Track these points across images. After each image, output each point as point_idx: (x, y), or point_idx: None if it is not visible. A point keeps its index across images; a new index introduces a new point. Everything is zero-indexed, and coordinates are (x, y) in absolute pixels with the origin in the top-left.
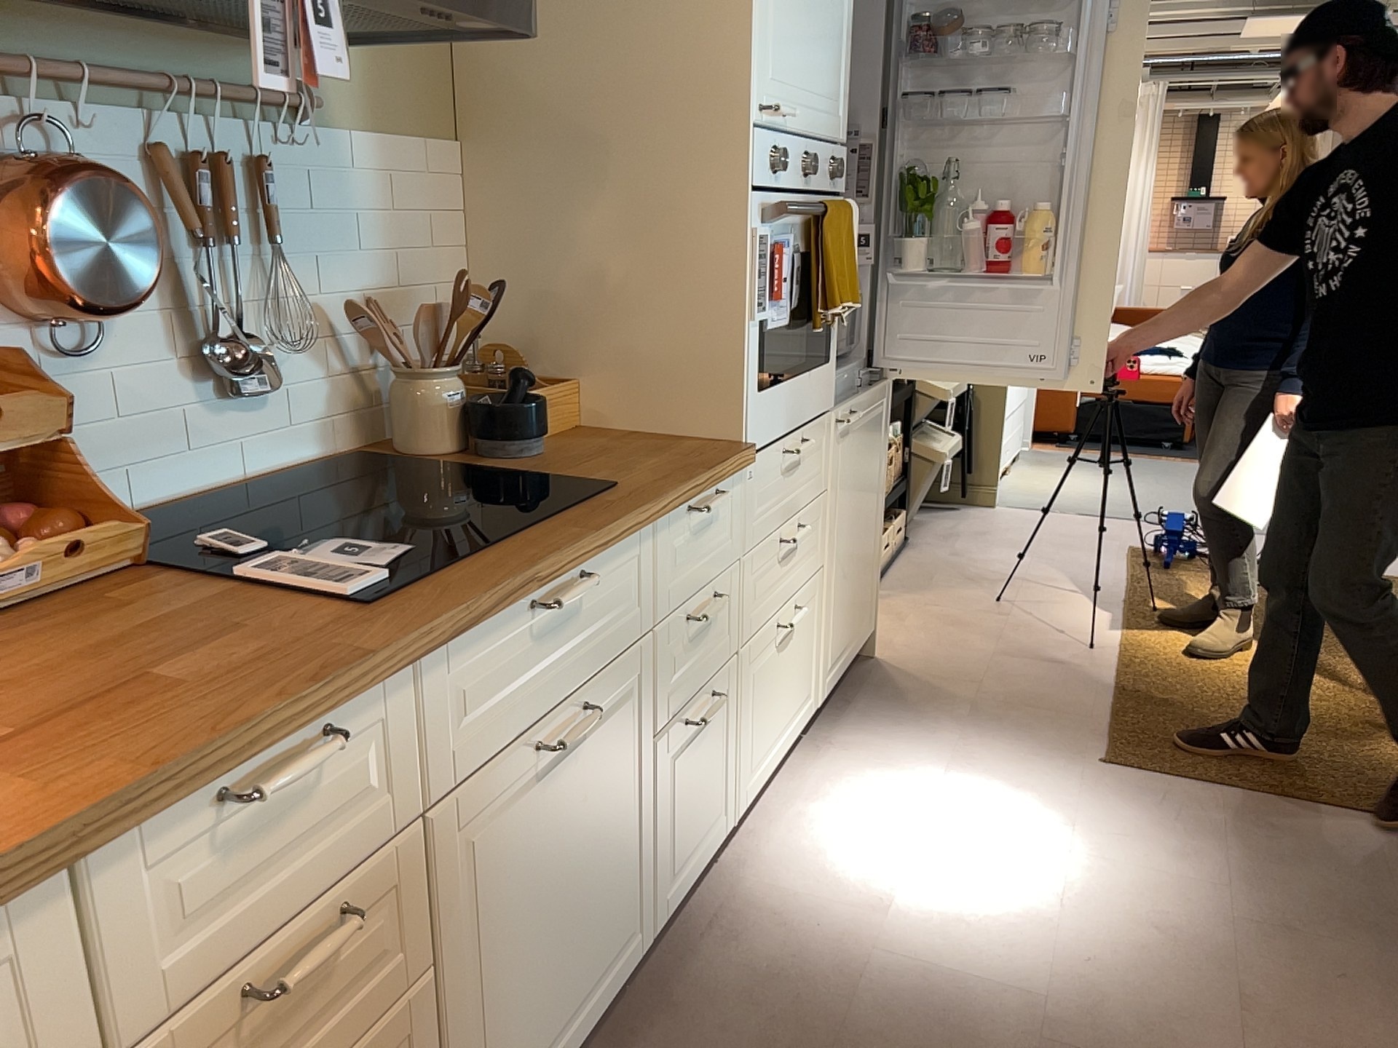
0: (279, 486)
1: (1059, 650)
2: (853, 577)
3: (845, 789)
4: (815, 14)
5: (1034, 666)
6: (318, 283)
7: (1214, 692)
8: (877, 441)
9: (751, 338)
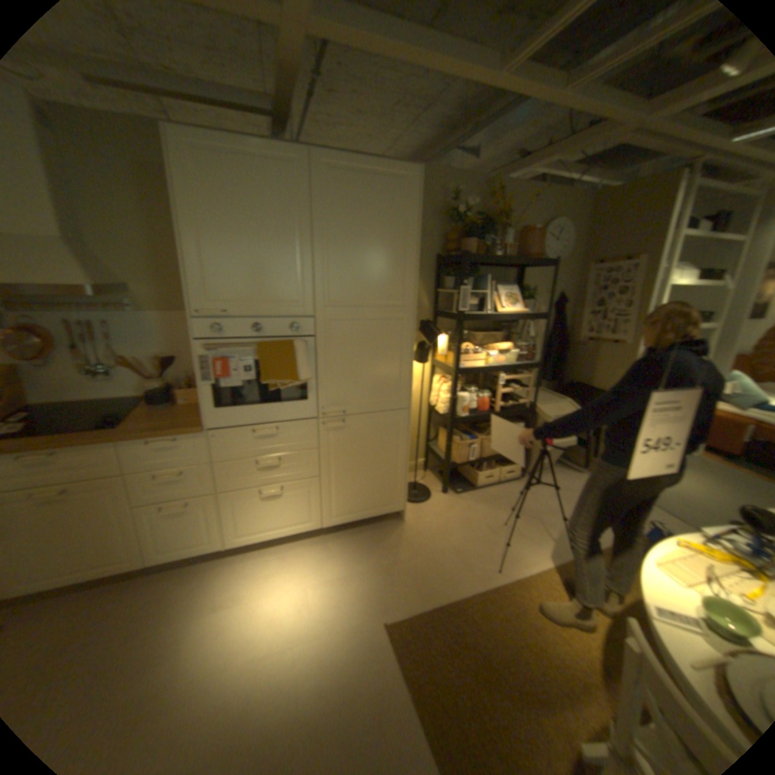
0: (103, 403)
1: (481, 565)
2: (360, 486)
3: (291, 564)
4: (250, 270)
5: (453, 565)
6: (129, 352)
7: (510, 641)
8: (386, 435)
9: (199, 390)
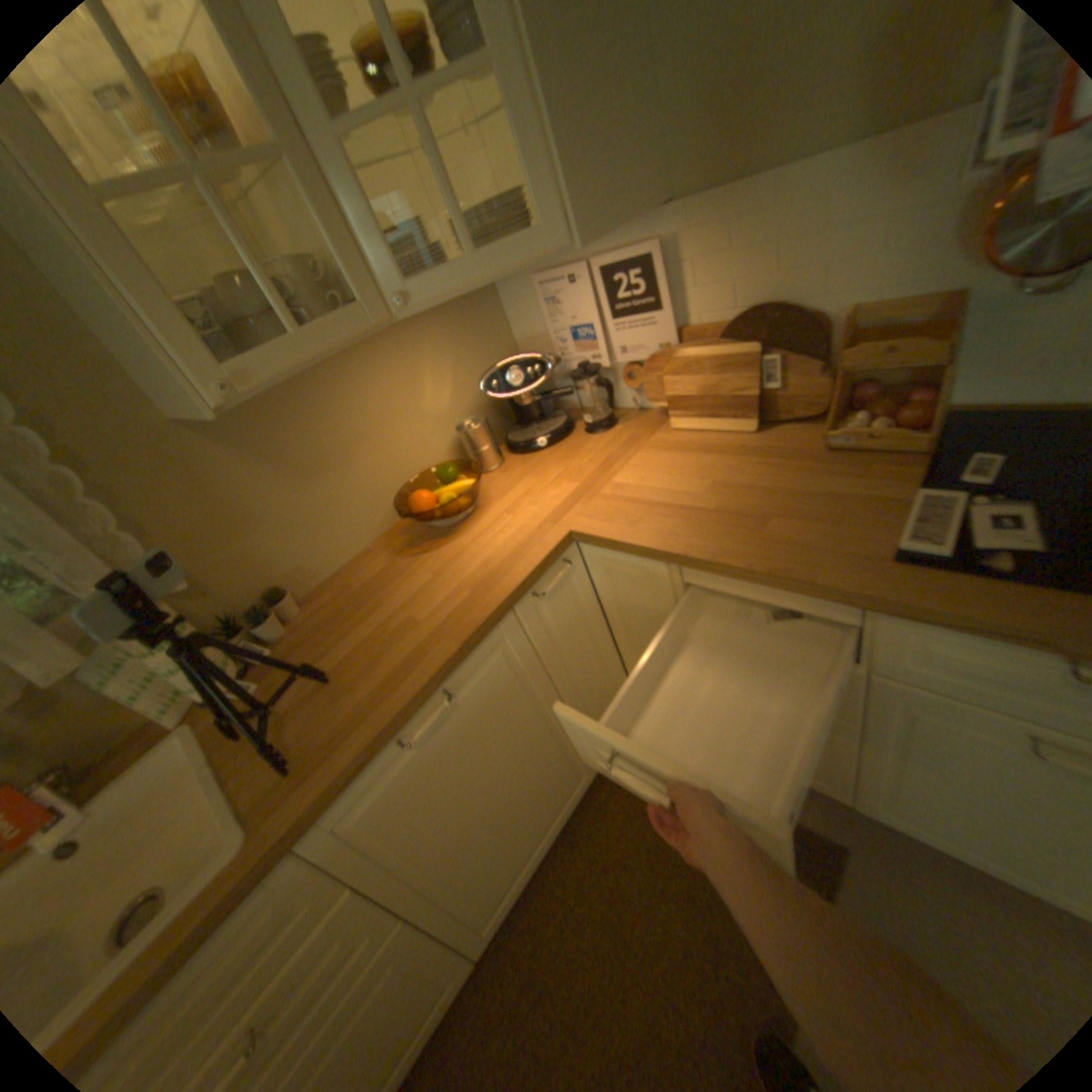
0: None
1: None
2: None
3: None
4: None
5: None
6: None
7: None
8: None
9: None
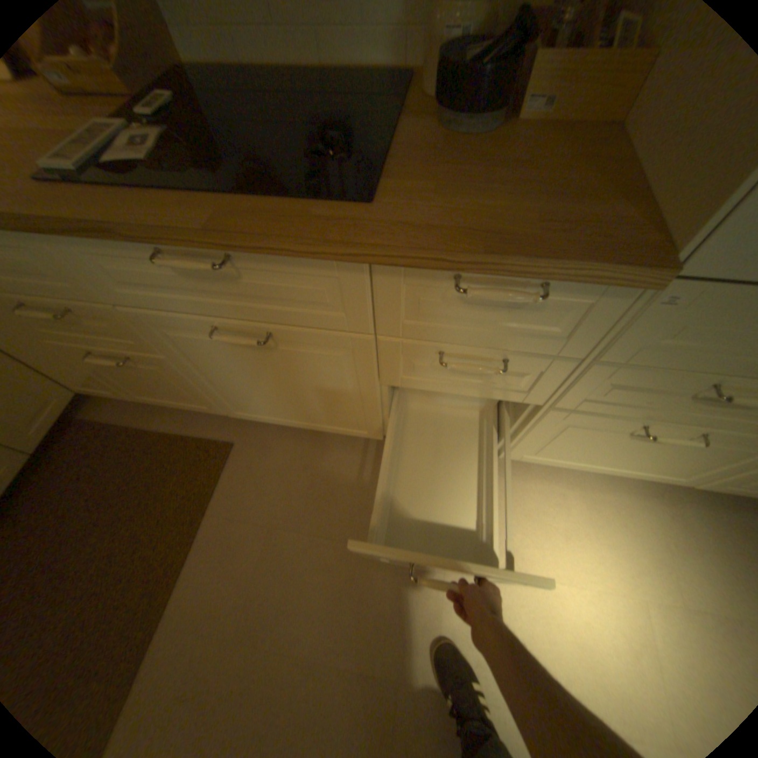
0: (329, 77)
1: None
2: None
3: (616, 525)
4: None
5: None
6: None
7: None
8: None
9: None
